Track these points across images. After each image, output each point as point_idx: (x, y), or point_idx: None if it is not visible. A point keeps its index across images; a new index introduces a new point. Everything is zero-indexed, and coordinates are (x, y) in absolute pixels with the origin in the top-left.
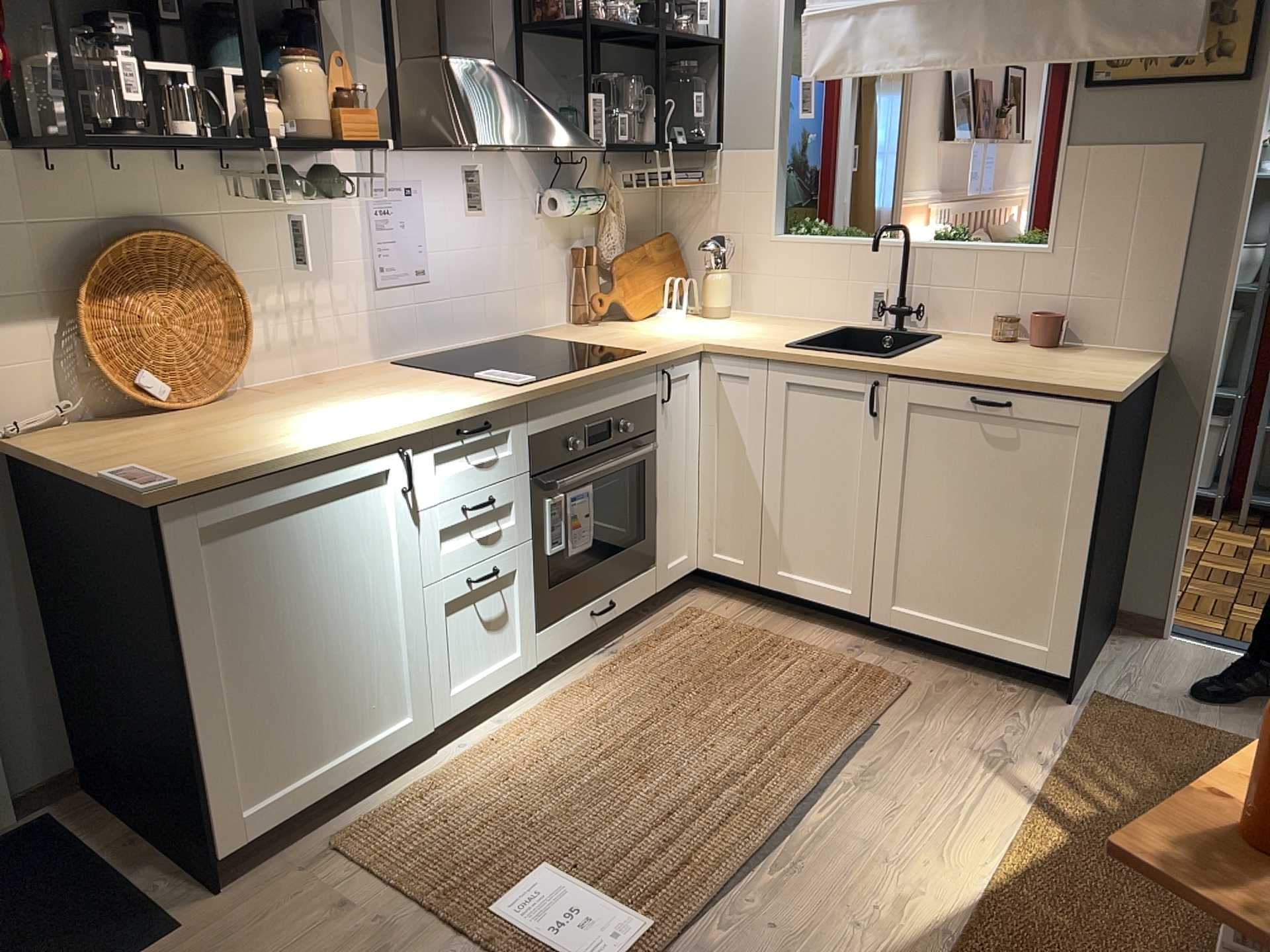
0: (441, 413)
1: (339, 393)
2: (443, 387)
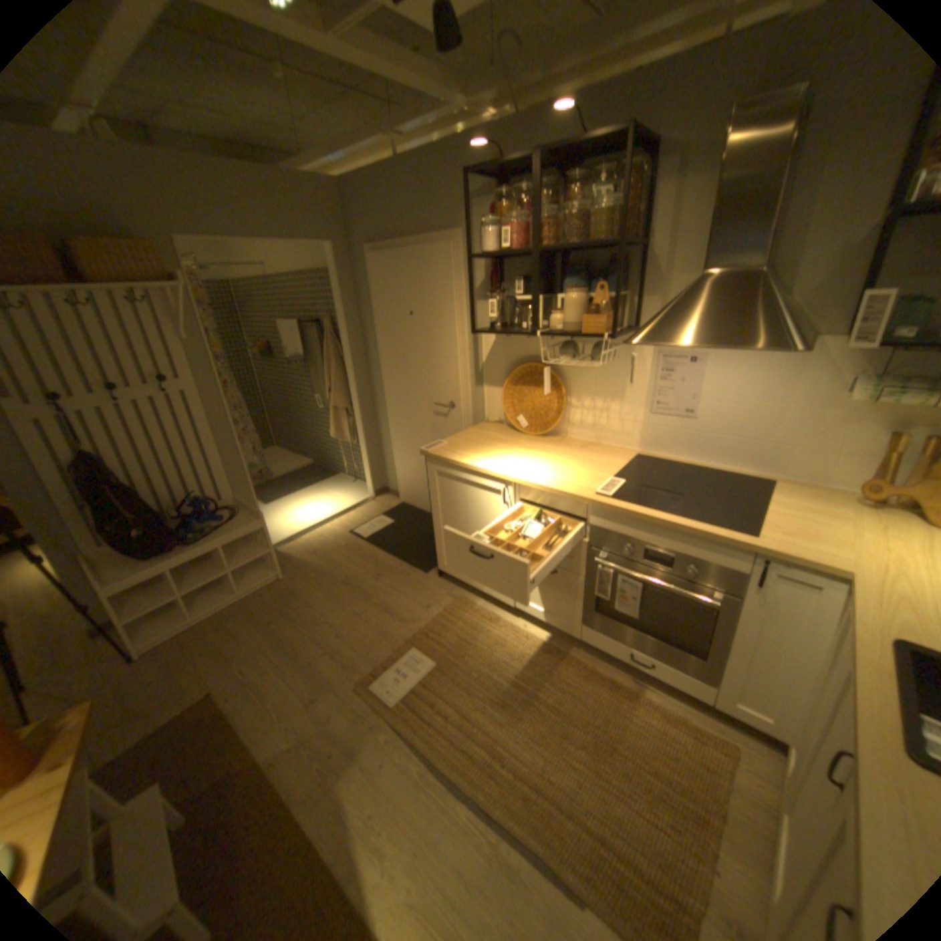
0: (528, 480)
1: (565, 453)
2: (584, 474)
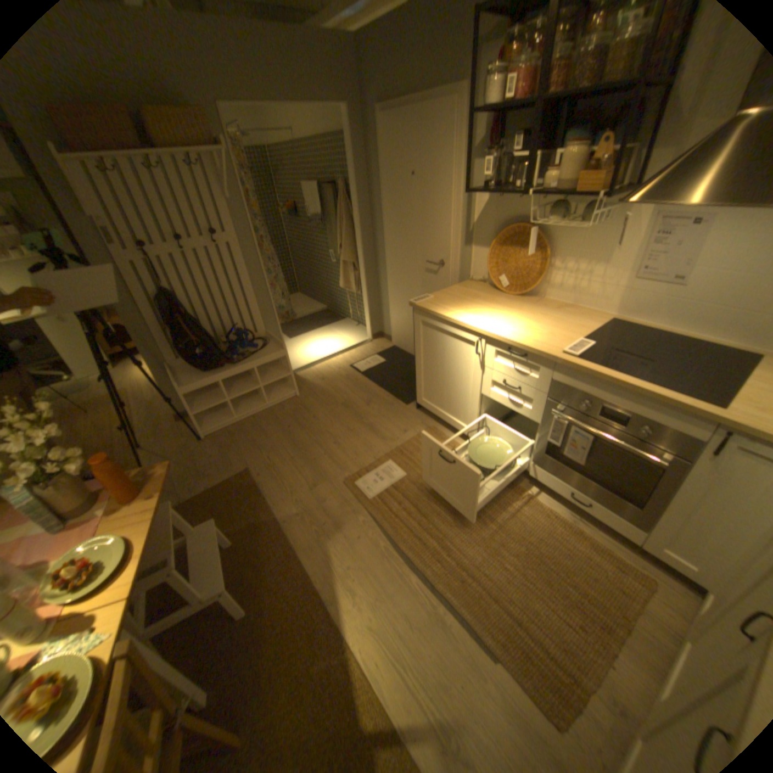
0: (500, 335)
1: (541, 313)
2: (555, 333)
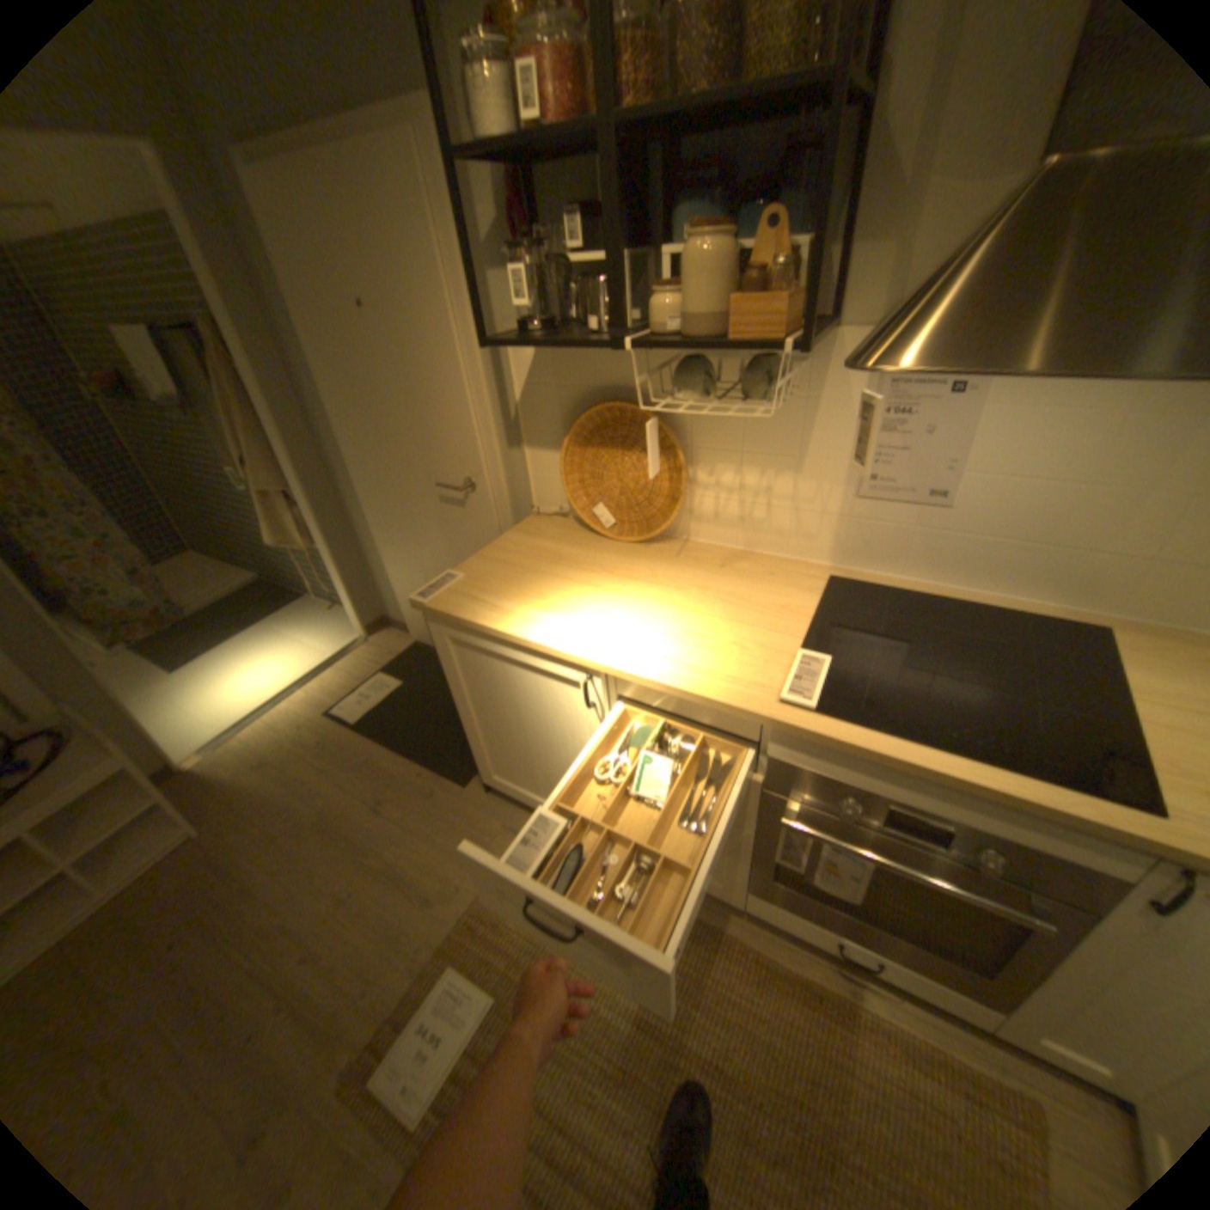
0: (635, 670)
1: (697, 584)
2: (745, 641)
